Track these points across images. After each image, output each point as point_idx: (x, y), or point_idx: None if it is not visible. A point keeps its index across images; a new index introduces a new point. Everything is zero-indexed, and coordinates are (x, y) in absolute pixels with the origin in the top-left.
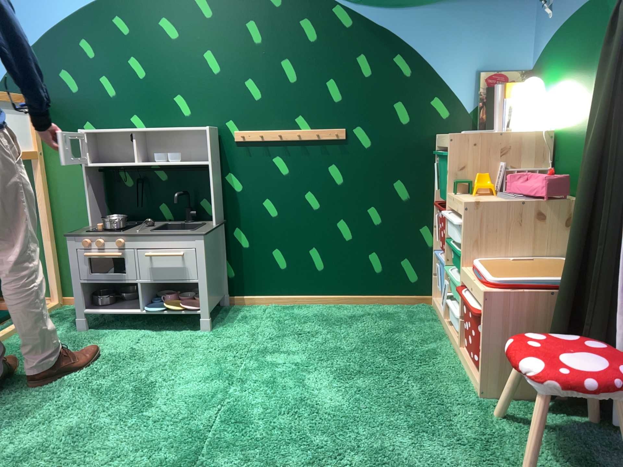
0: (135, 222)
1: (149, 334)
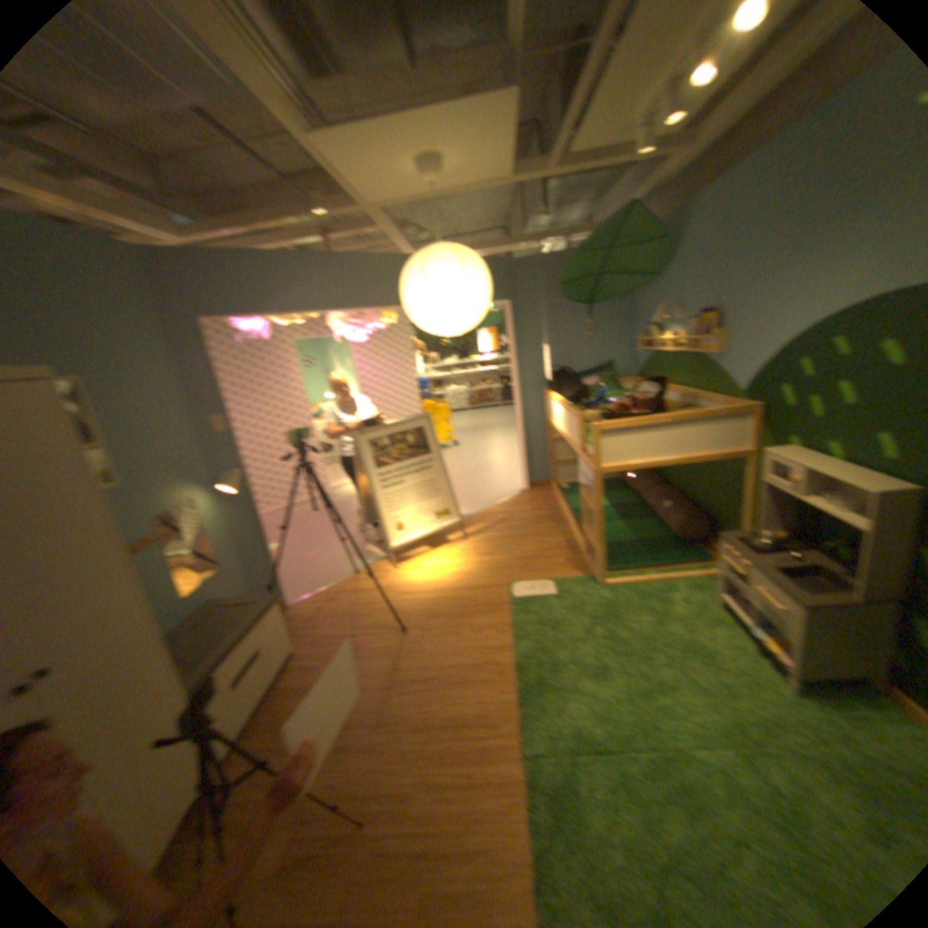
0: (801, 546)
1: (748, 652)
